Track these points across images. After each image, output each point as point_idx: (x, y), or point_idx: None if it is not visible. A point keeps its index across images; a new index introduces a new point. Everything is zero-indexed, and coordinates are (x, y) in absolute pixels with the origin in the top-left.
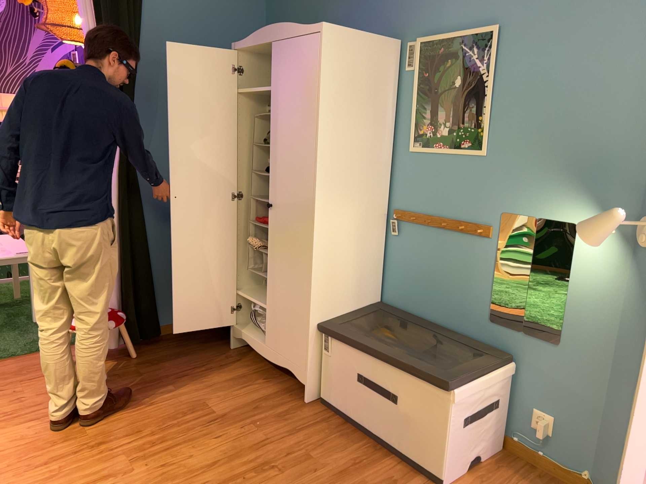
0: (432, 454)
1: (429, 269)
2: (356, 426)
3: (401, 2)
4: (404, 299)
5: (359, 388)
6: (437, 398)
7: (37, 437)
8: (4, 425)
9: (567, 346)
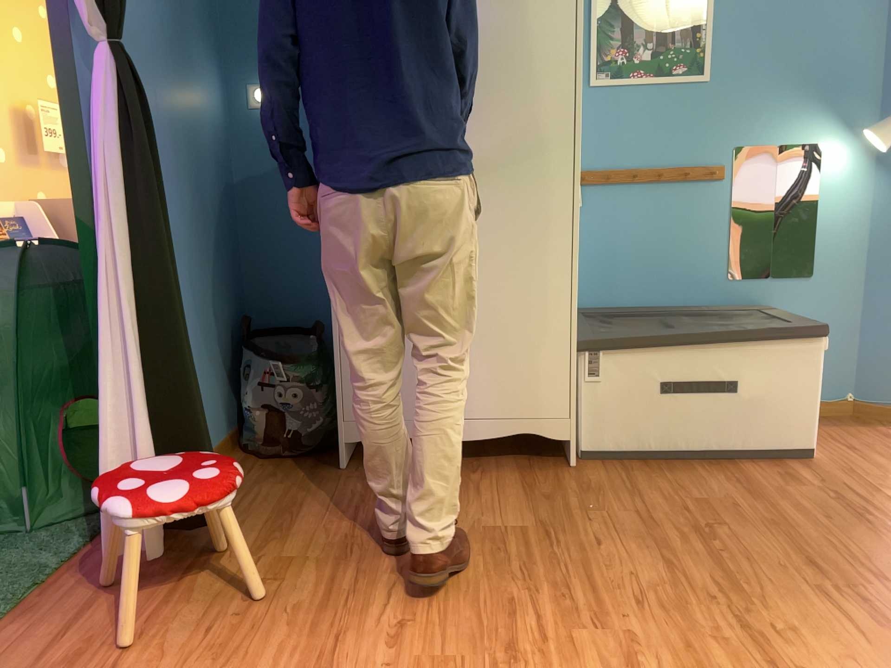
0: (796, 427)
1: (635, 241)
2: (666, 456)
3: None
4: (597, 293)
5: (667, 401)
6: (802, 355)
7: None
8: None
9: (821, 275)
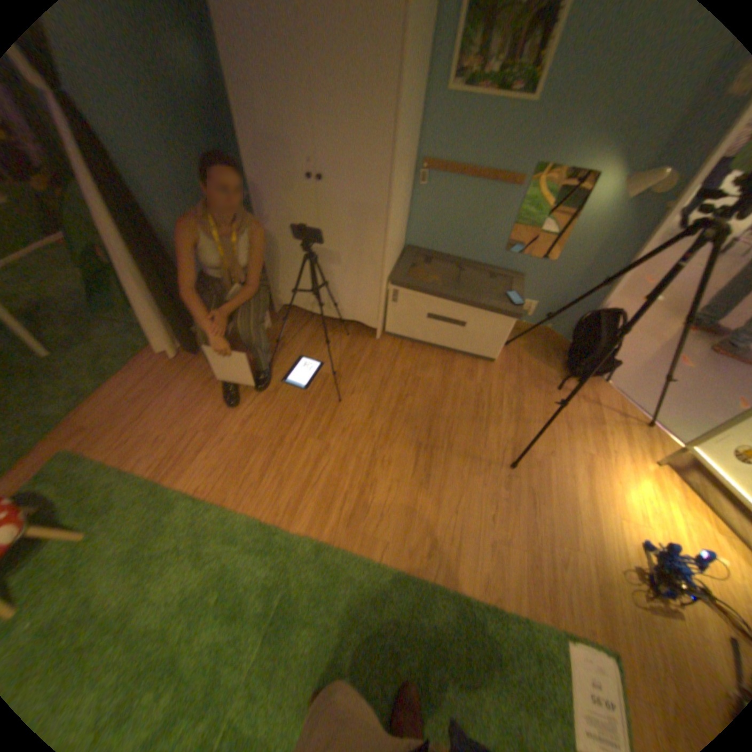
0: (488, 350)
1: (454, 216)
2: (423, 345)
3: None
4: (426, 242)
5: (428, 323)
6: (502, 321)
7: (224, 460)
8: (181, 467)
9: (560, 262)
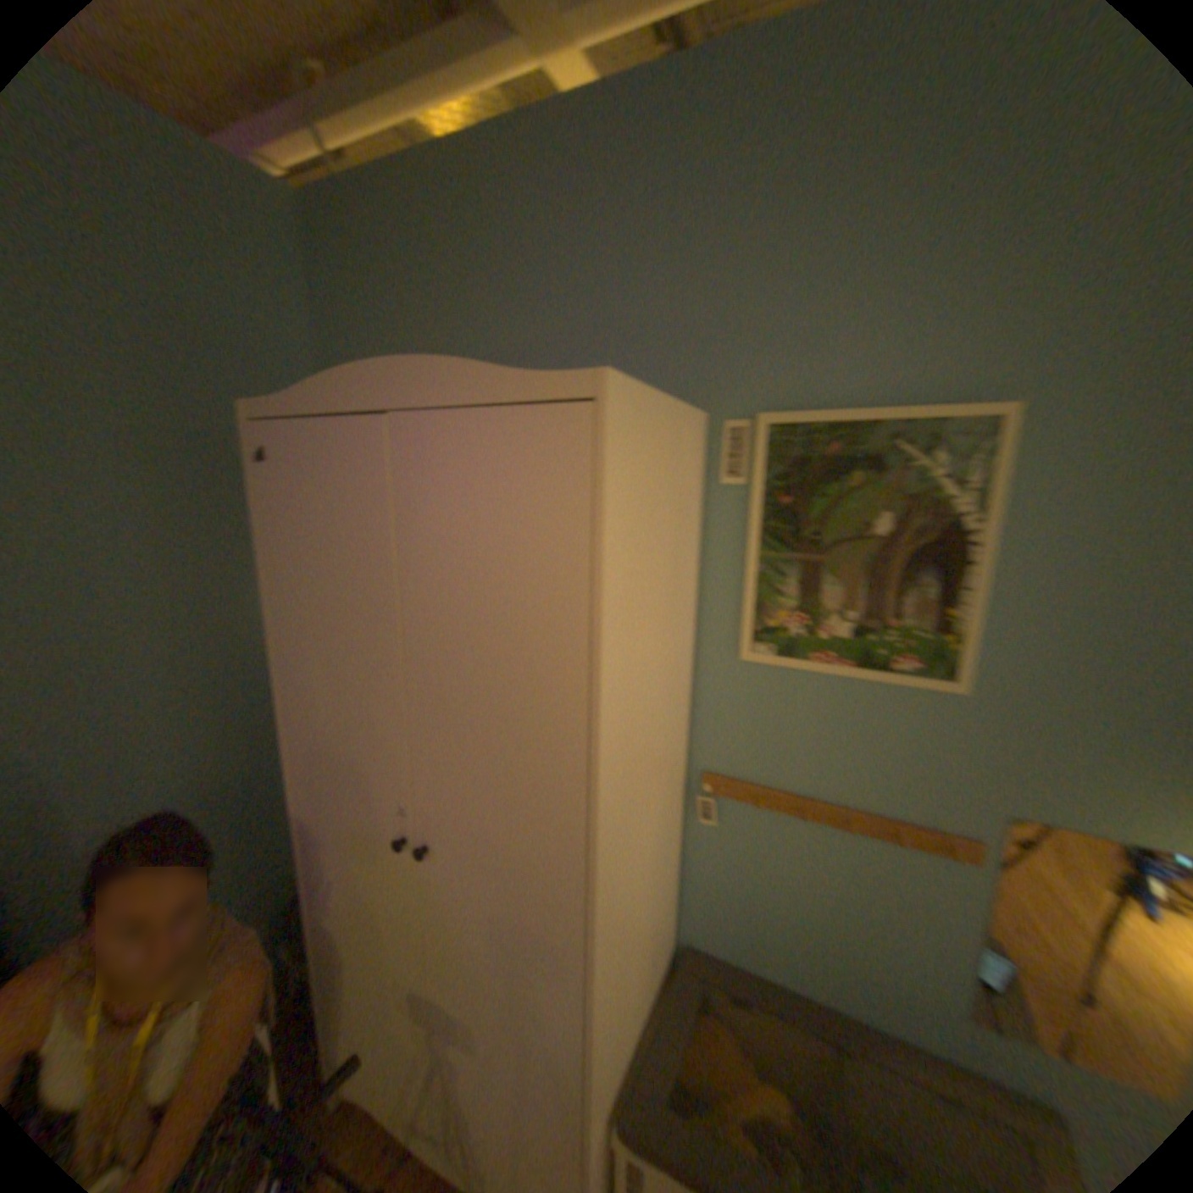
0: None
1: (799, 901)
2: None
3: (697, 324)
4: (733, 947)
5: None
6: None
7: None
8: None
9: None
